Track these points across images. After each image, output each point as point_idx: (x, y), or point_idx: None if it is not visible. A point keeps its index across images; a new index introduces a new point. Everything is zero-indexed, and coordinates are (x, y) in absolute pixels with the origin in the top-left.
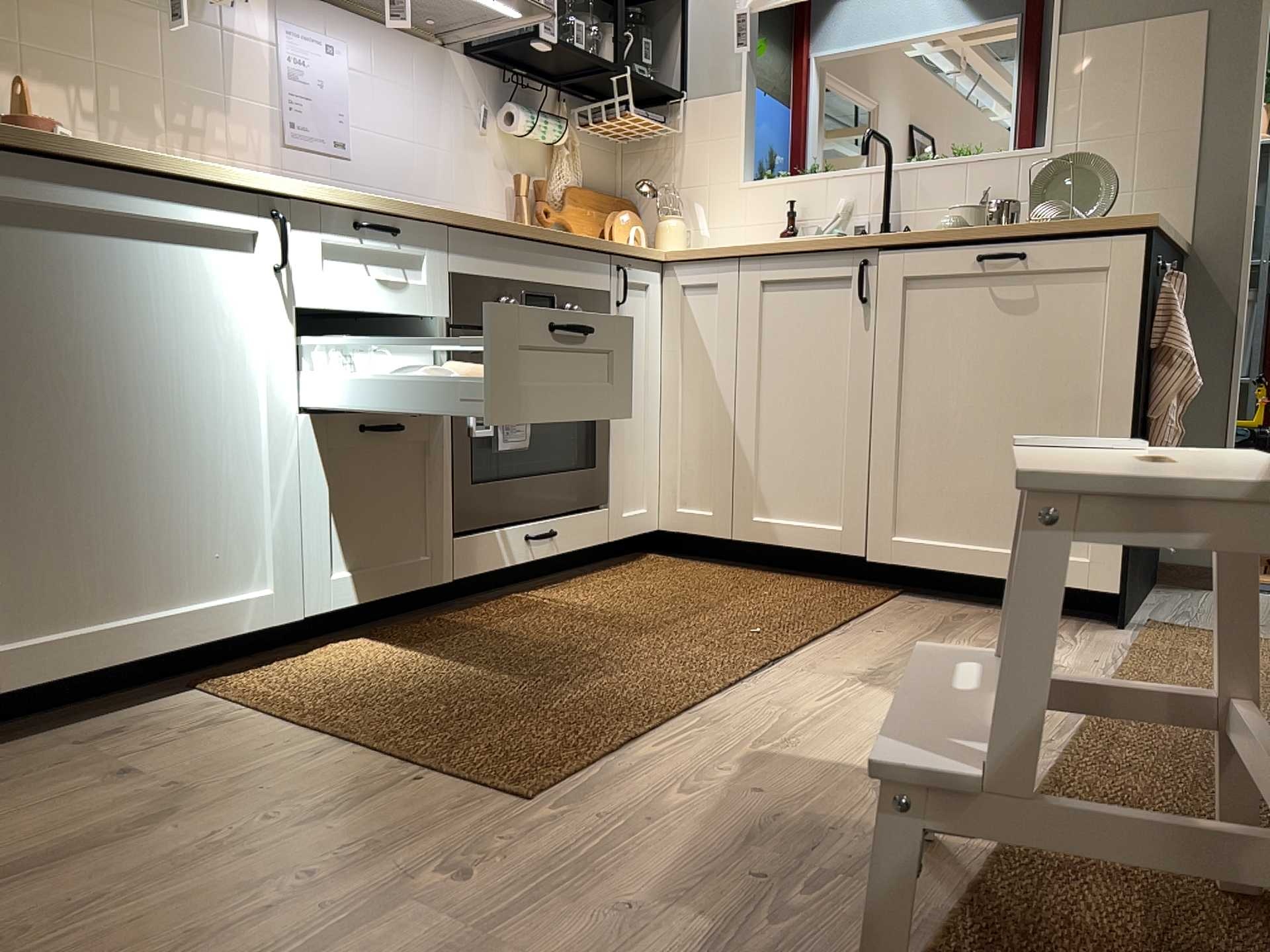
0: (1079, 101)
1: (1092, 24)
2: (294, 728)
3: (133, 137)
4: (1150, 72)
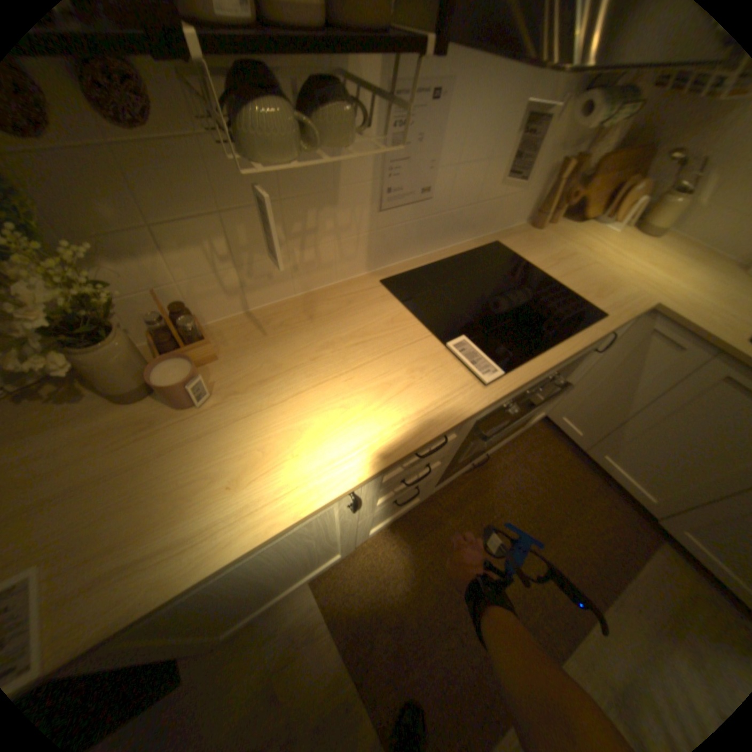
0: None
1: None
2: (340, 671)
3: (257, 255)
4: None
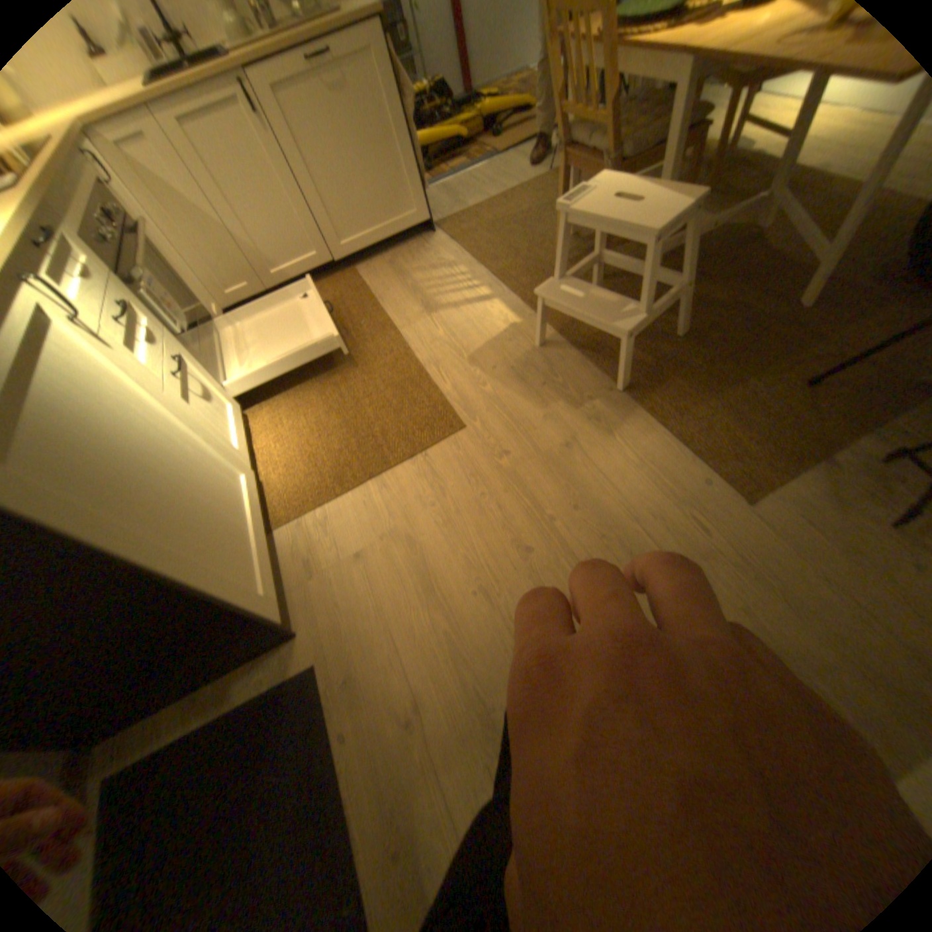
0: None
1: None
2: (356, 490)
3: None
4: None
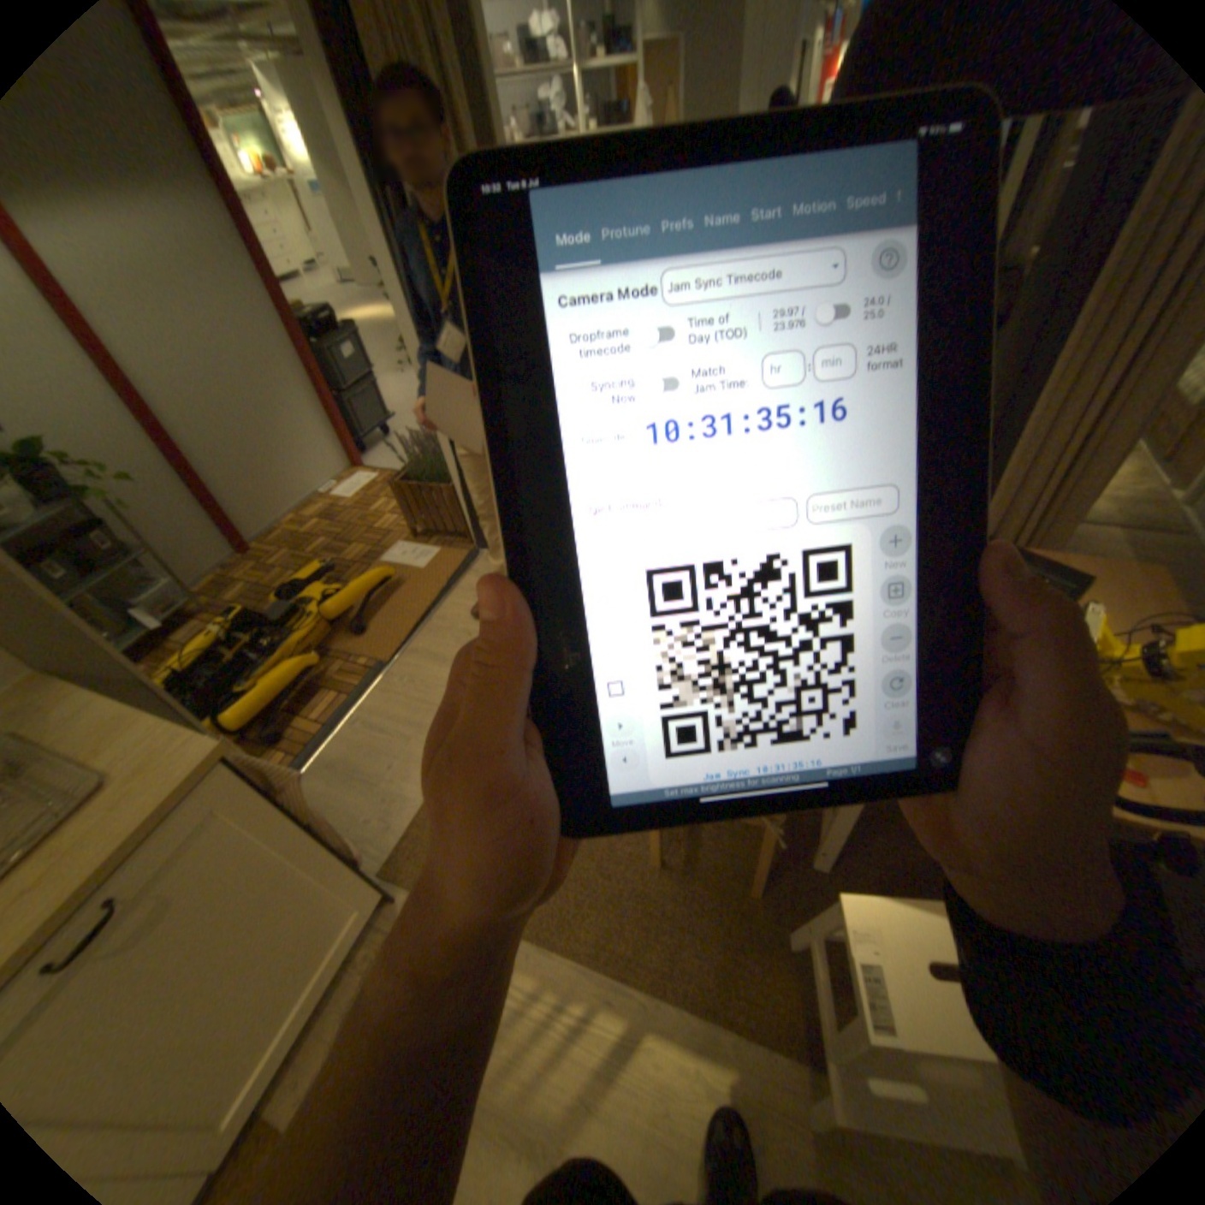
0: None
1: None
2: None
3: None
4: None
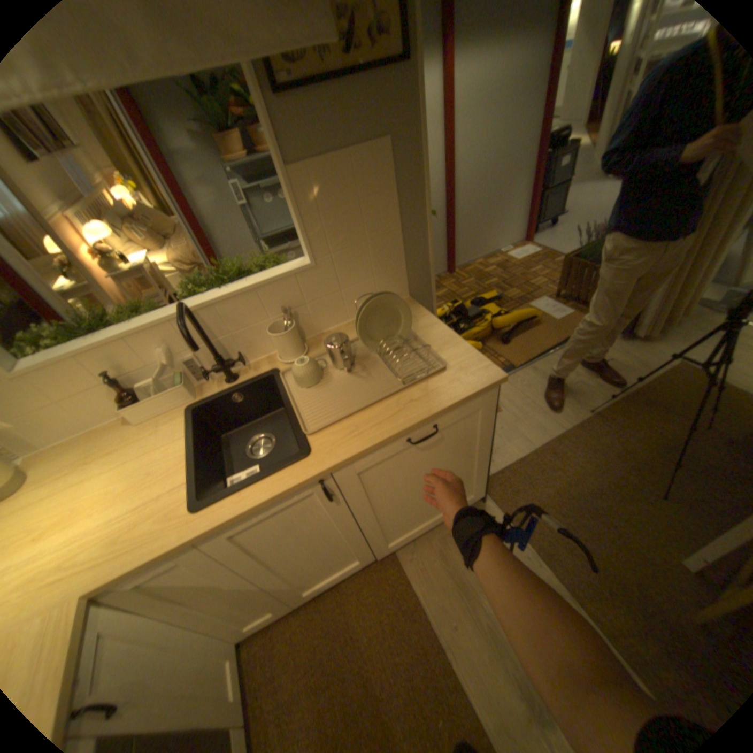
0: (321, 219)
1: (309, 148)
2: None
3: None
4: (364, 189)
